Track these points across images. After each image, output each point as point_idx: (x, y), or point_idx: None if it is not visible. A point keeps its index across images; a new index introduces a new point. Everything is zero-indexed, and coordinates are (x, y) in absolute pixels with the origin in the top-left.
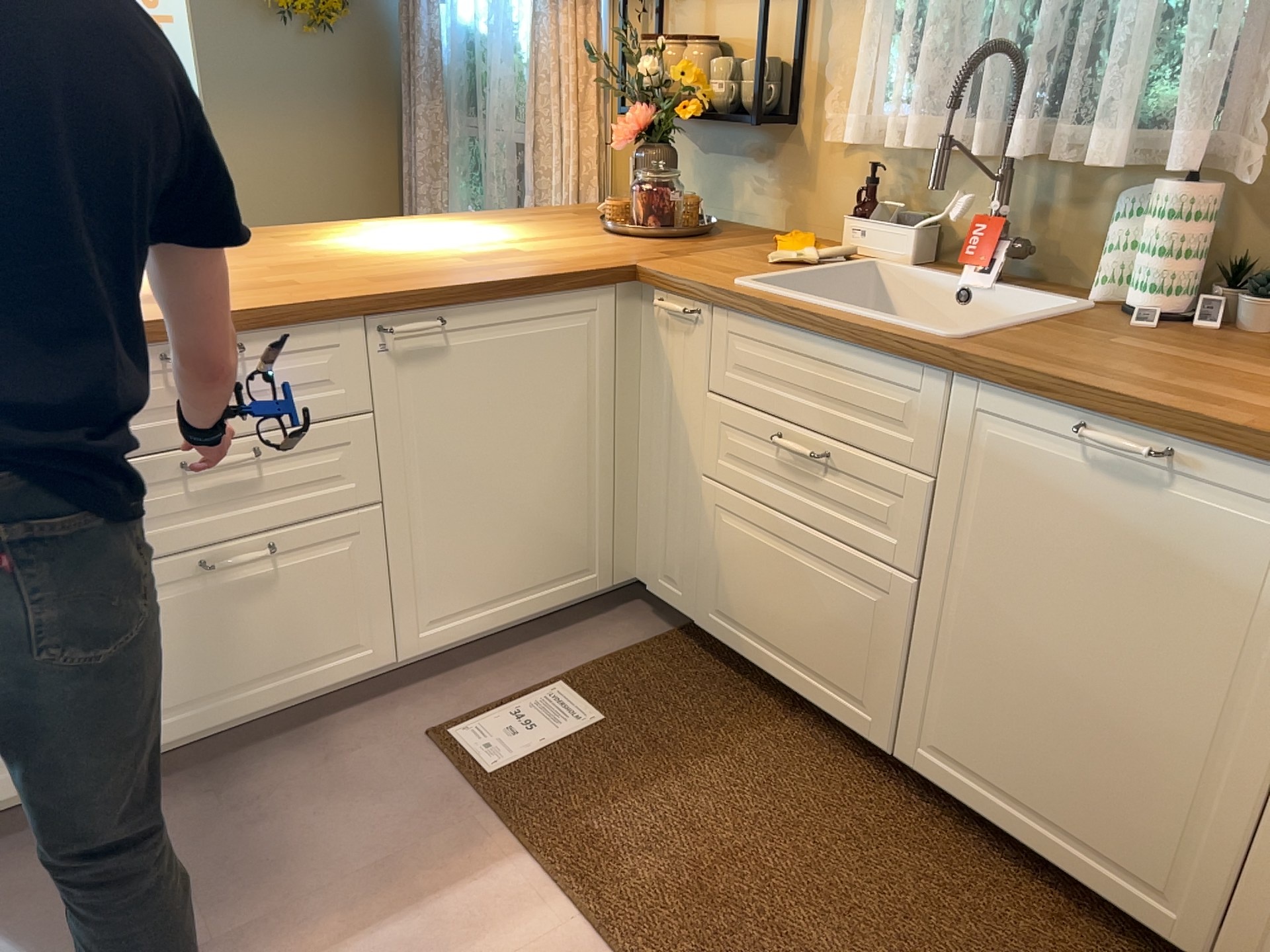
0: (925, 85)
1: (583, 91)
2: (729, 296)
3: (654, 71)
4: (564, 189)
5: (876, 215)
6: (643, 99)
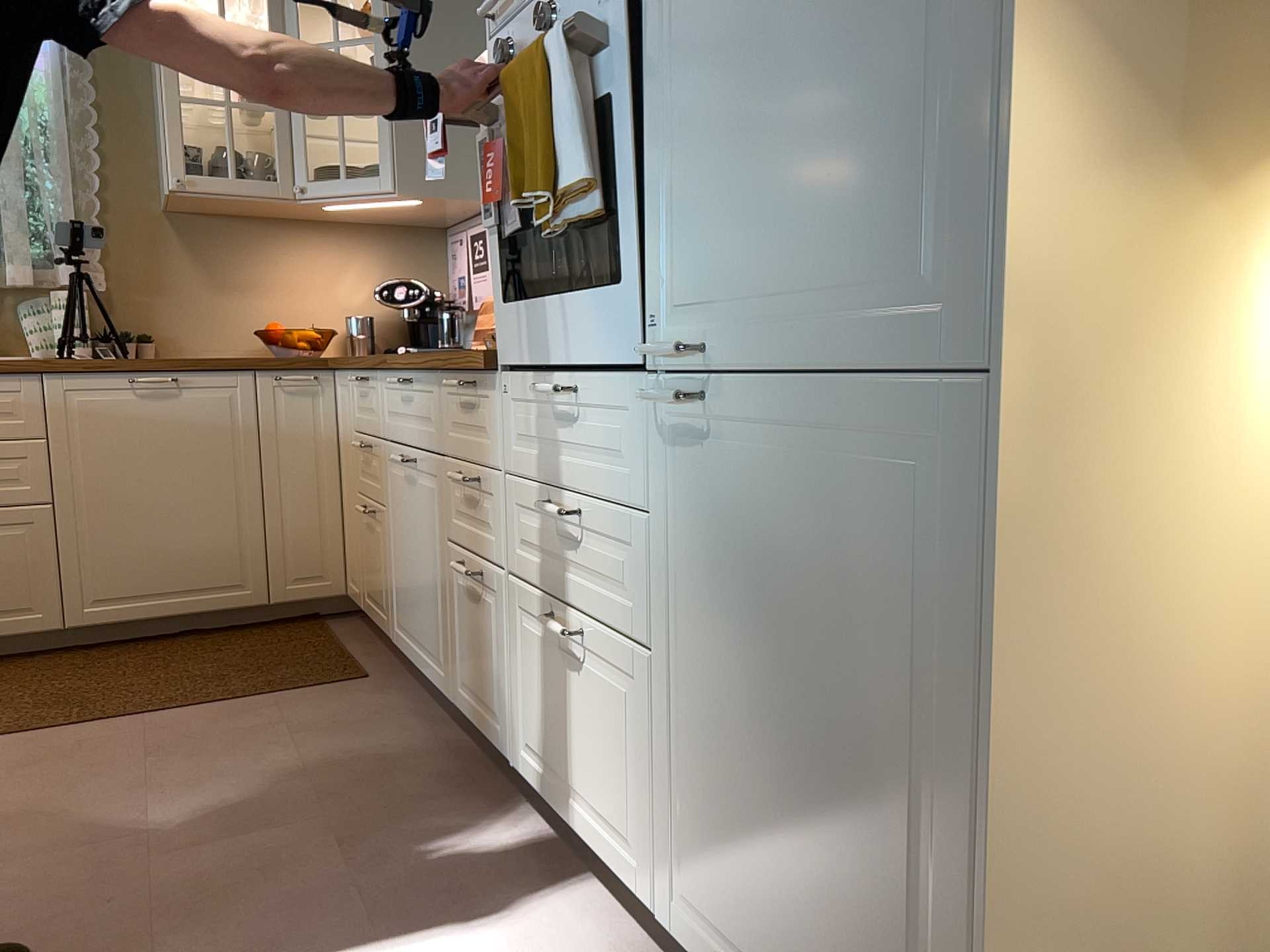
0: None
1: None
2: None
3: None
4: None
5: None
6: None
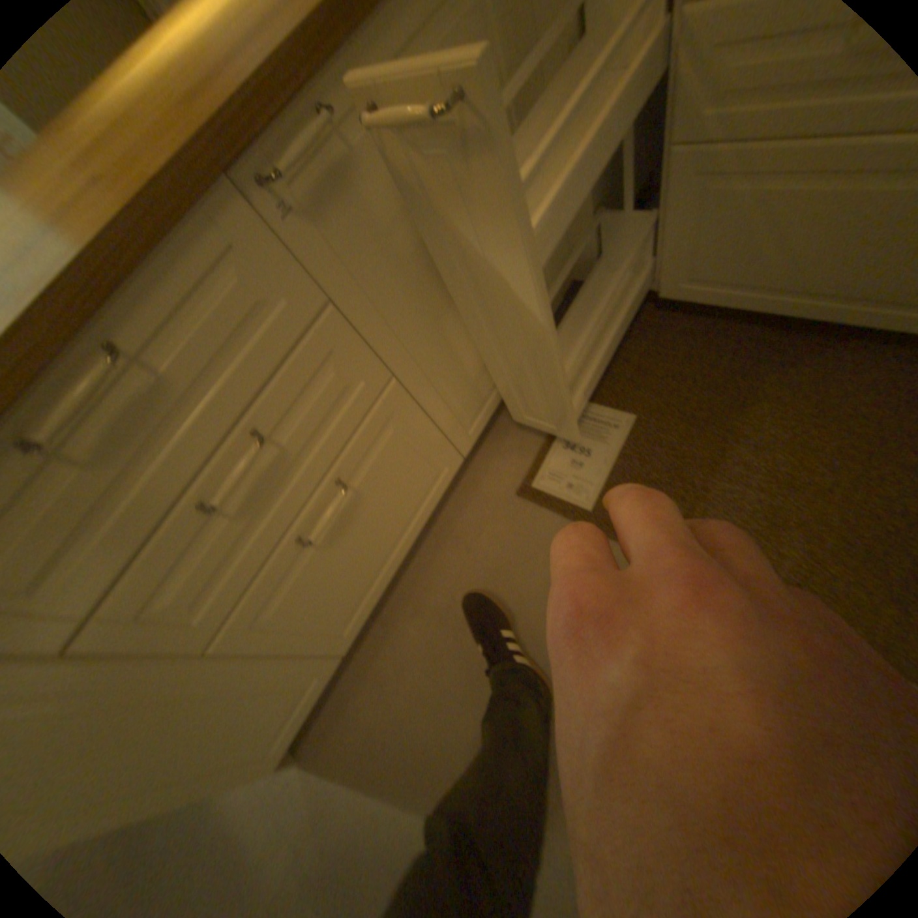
0: None
1: None
2: None
3: None
4: None
5: None
6: None
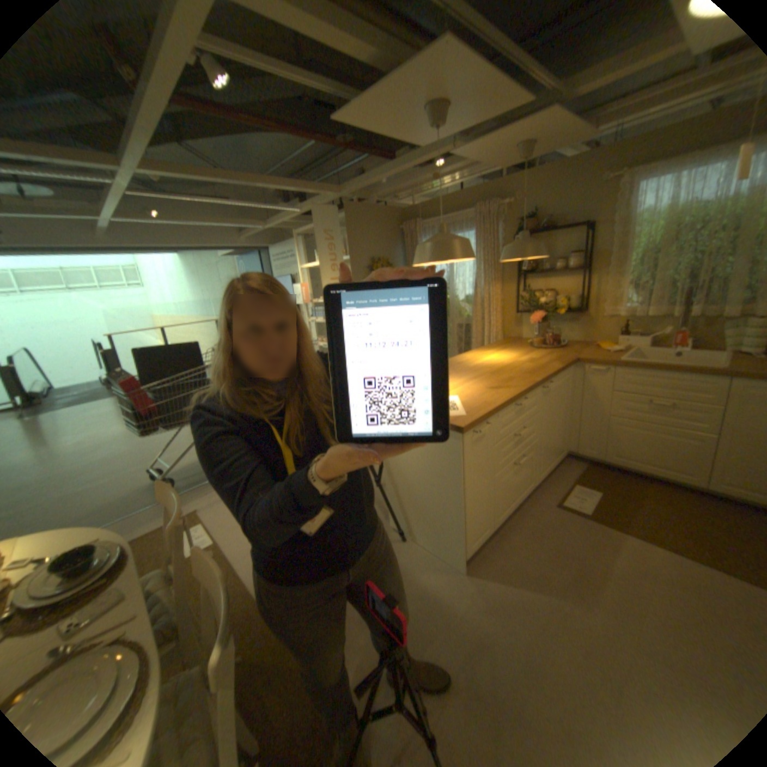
0: (655, 298)
1: (496, 307)
2: (626, 363)
3: (545, 301)
4: (491, 336)
5: (631, 334)
6: (540, 309)
